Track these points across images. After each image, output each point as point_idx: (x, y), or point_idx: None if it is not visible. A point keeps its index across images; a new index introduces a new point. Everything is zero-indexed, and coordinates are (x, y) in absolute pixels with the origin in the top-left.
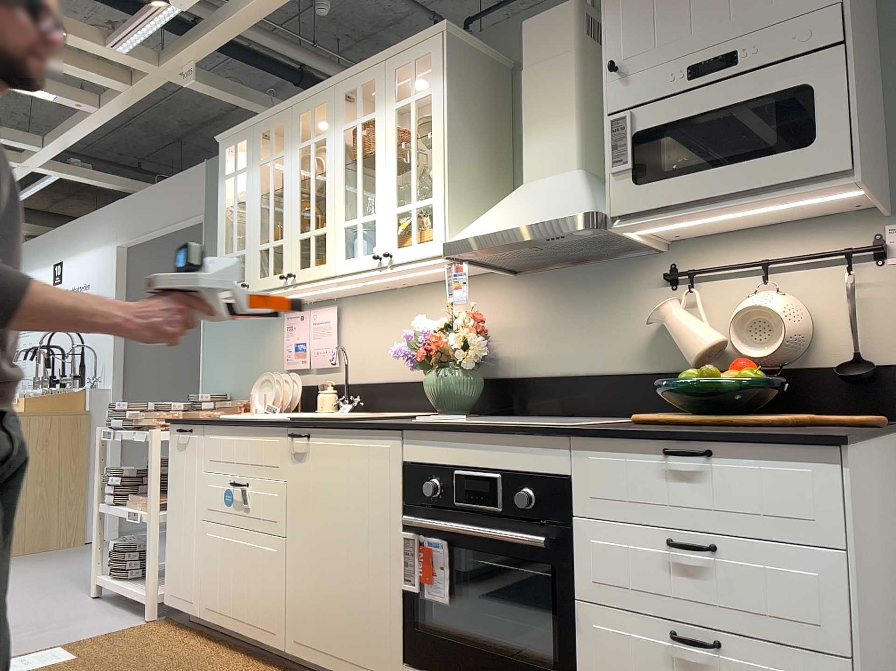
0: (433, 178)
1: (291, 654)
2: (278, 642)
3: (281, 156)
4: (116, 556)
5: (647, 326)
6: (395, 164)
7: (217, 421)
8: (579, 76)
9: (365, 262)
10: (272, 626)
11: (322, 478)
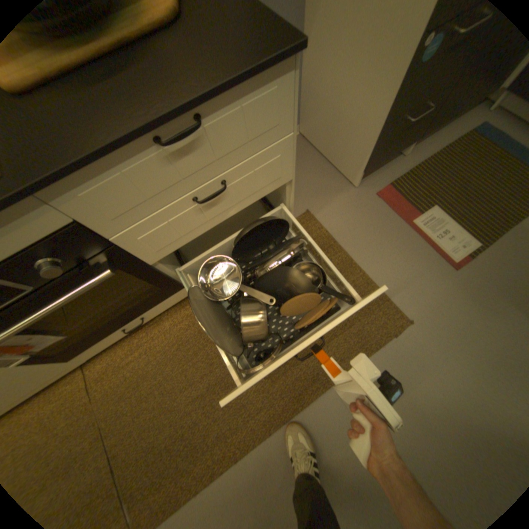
0: None
1: None
2: None
3: None
4: None
5: None
6: None
7: None
8: None
9: None
10: None
11: None
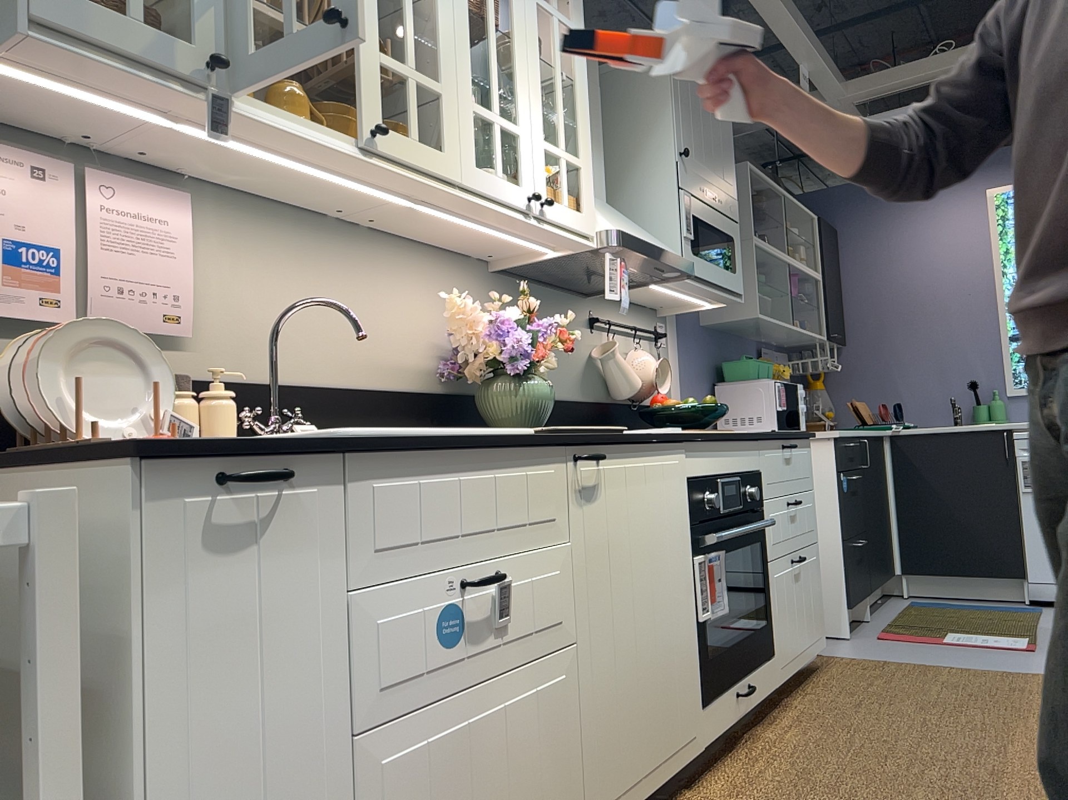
0: (583, 139)
1: None
2: None
3: None
4: None
5: (583, 360)
6: (541, 80)
7: (414, 441)
8: (602, 116)
9: (511, 193)
10: None
11: (621, 519)
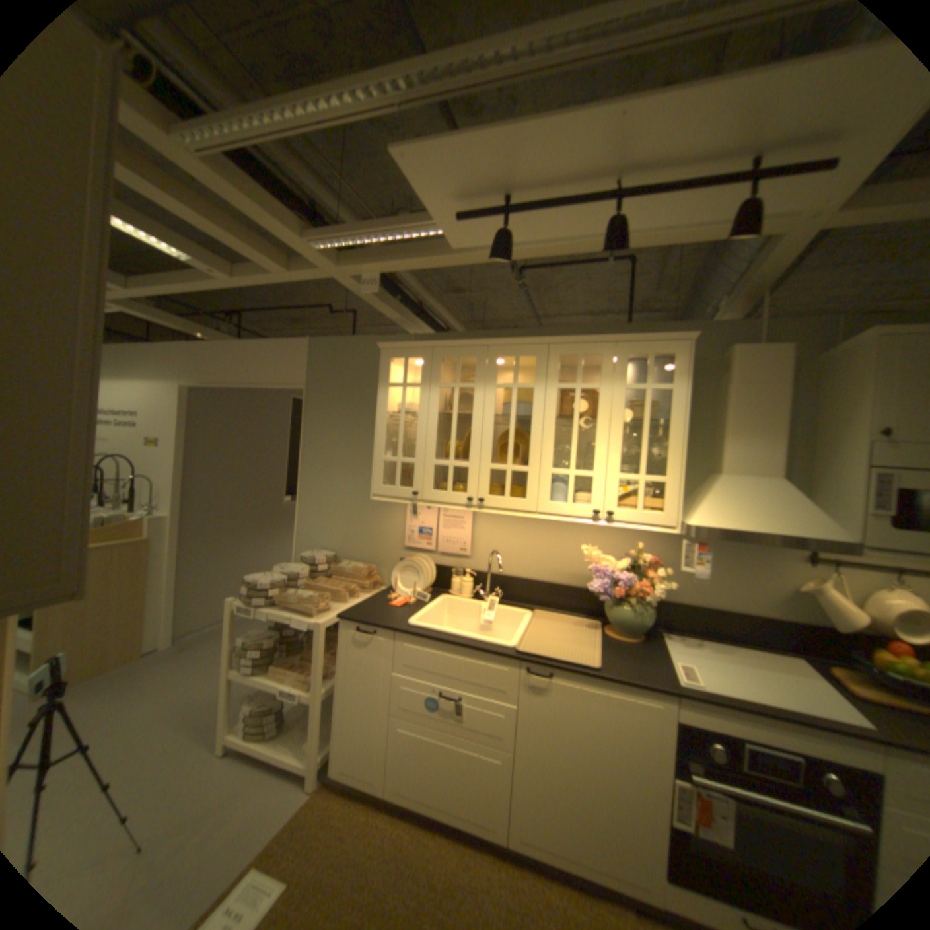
0: (670, 462)
1: (515, 851)
2: (499, 839)
3: (470, 387)
4: (250, 721)
5: (787, 588)
6: (622, 436)
7: (420, 636)
8: (791, 405)
9: (578, 511)
10: (492, 824)
11: (569, 715)
